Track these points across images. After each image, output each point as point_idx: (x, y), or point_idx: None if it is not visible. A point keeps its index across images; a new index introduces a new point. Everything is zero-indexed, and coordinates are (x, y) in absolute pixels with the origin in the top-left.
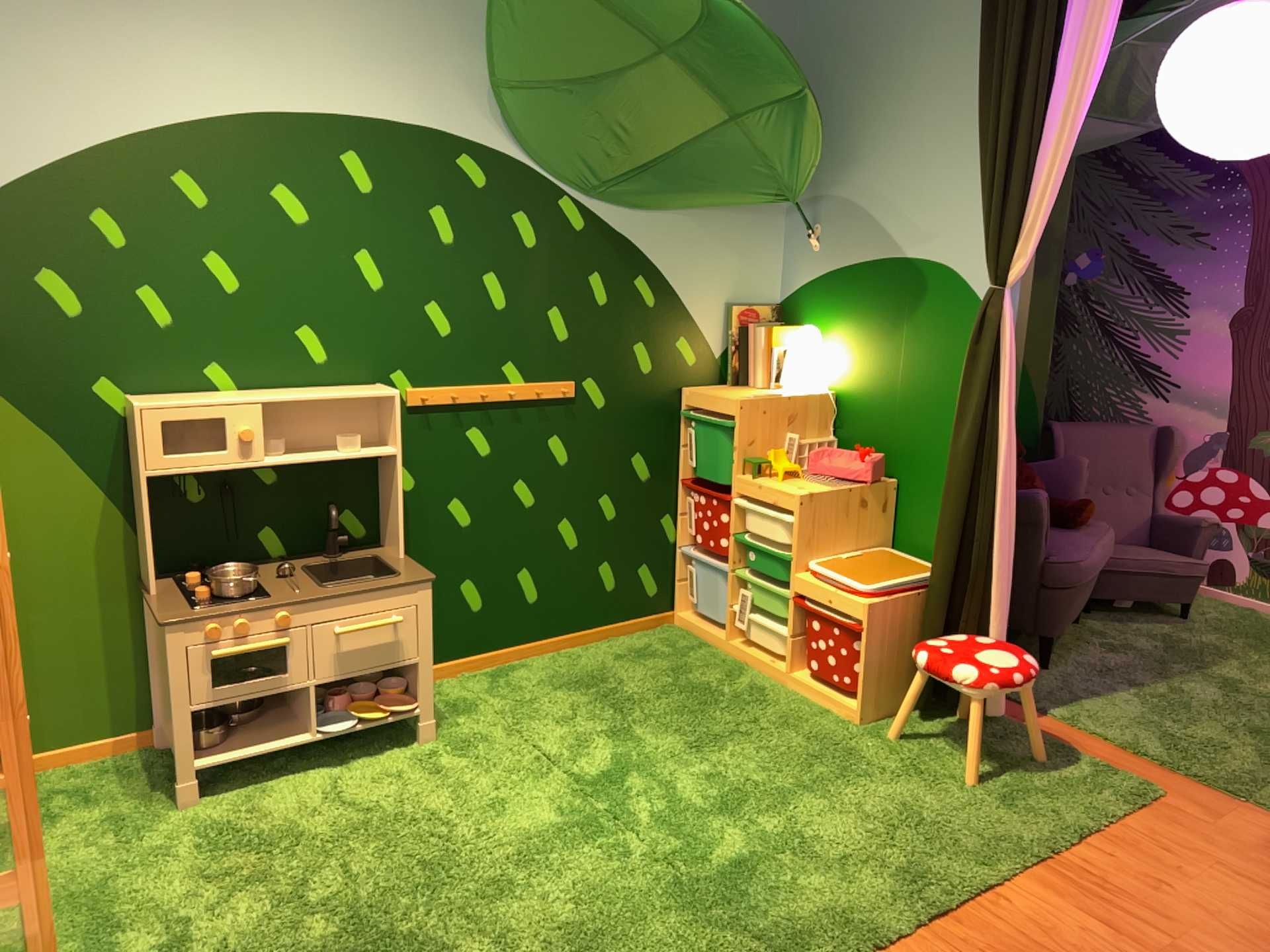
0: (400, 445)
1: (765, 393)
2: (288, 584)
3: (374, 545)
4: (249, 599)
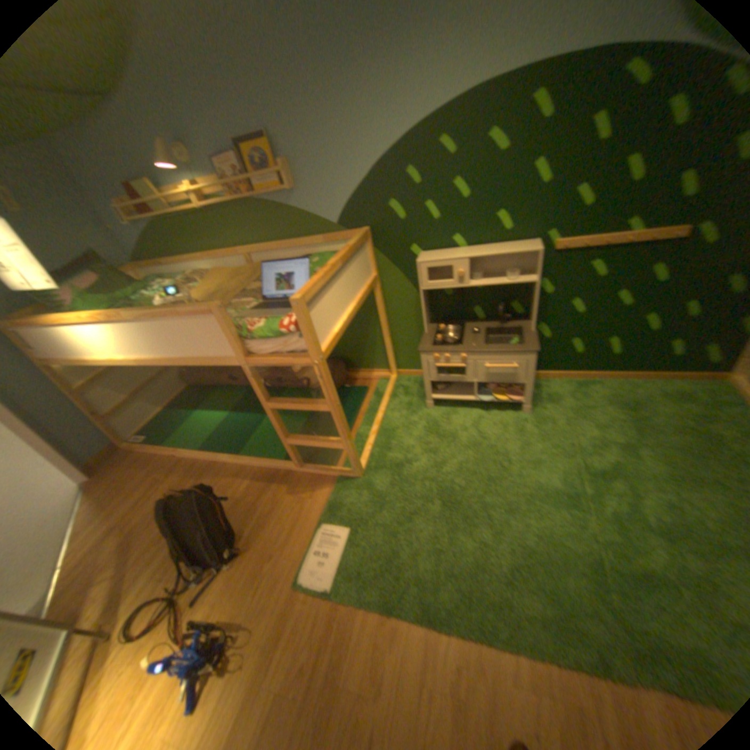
0: (538, 278)
1: None
2: (473, 339)
3: (526, 318)
4: (453, 345)
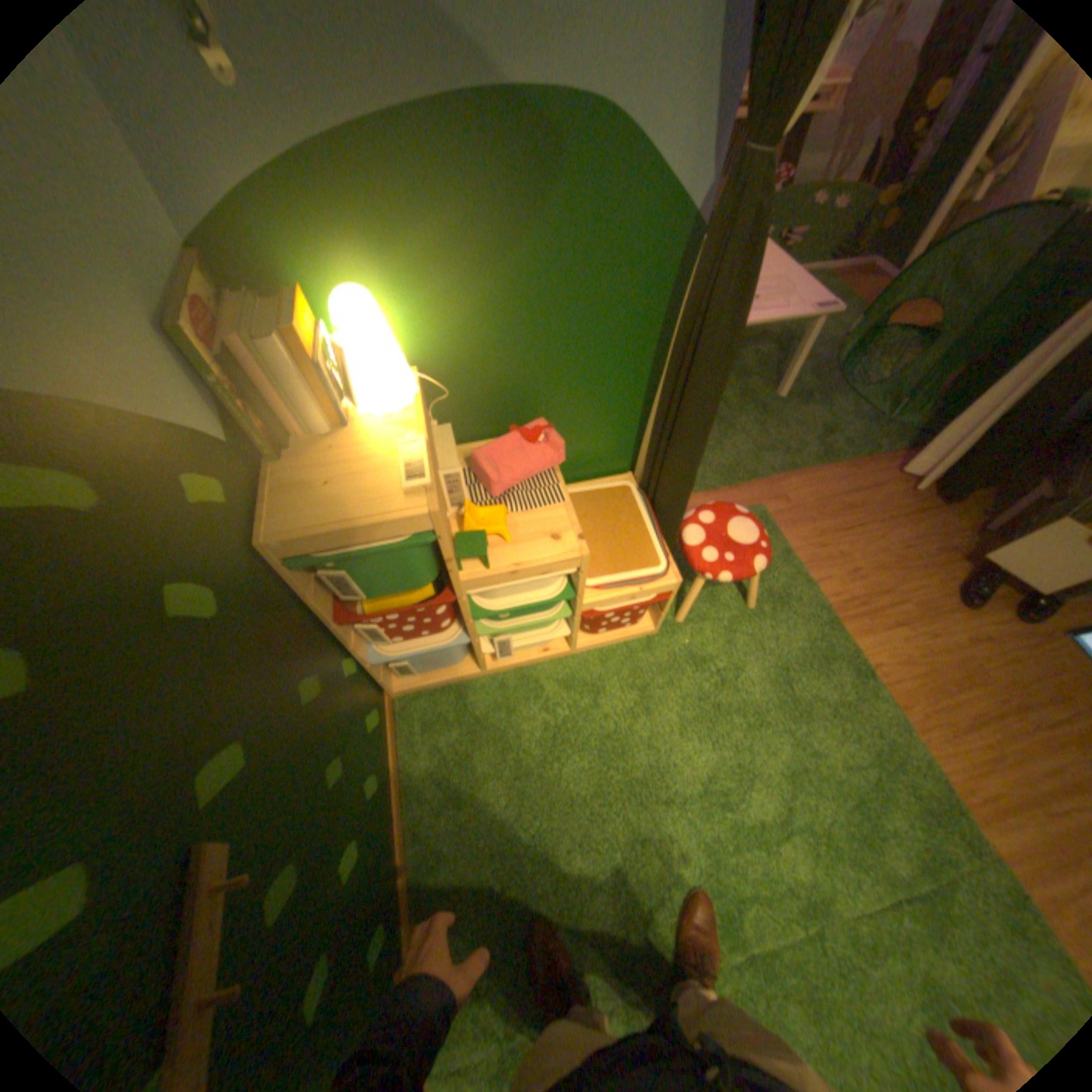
0: None
1: (388, 450)
2: None
3: None
4: None
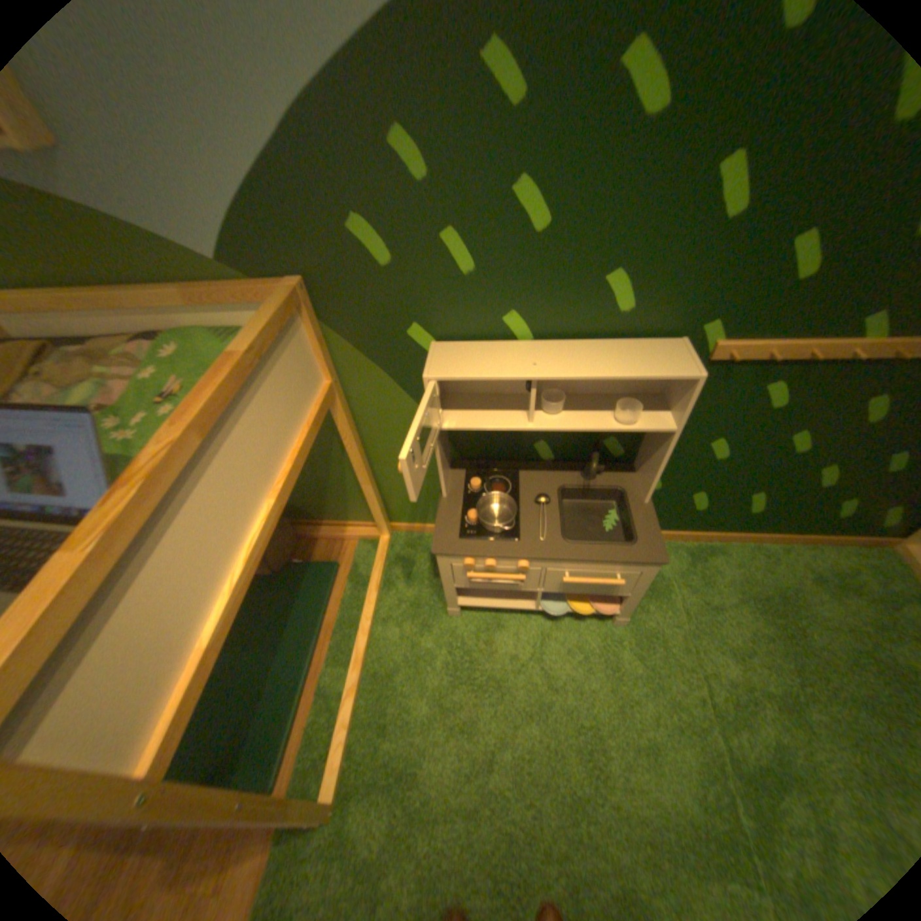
0: (683, 426)
1: None
2: (540, 518)
3: (628, 463)
4: (504, 535)
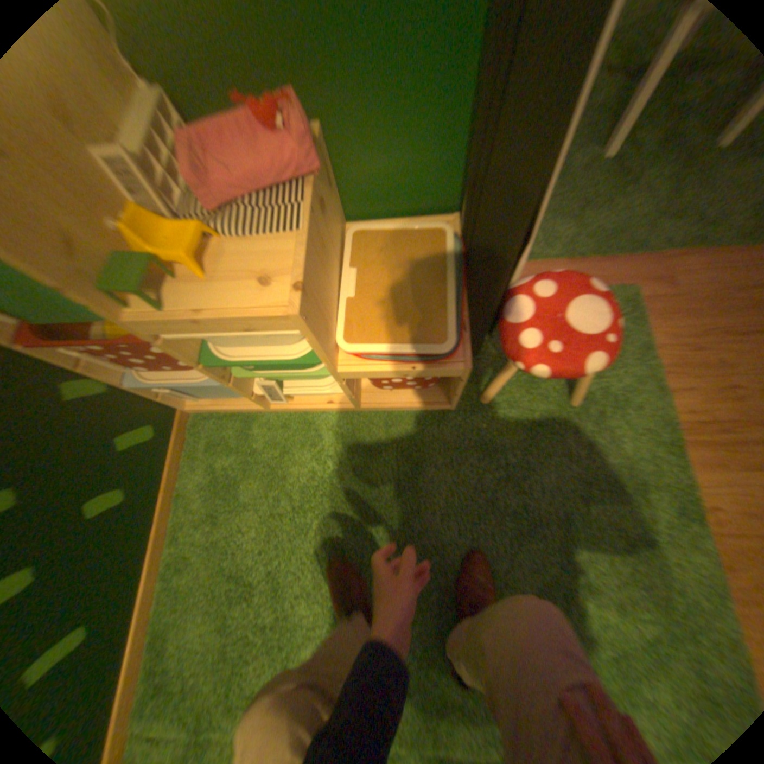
0: None
1: None
2: None
3: None
4: None
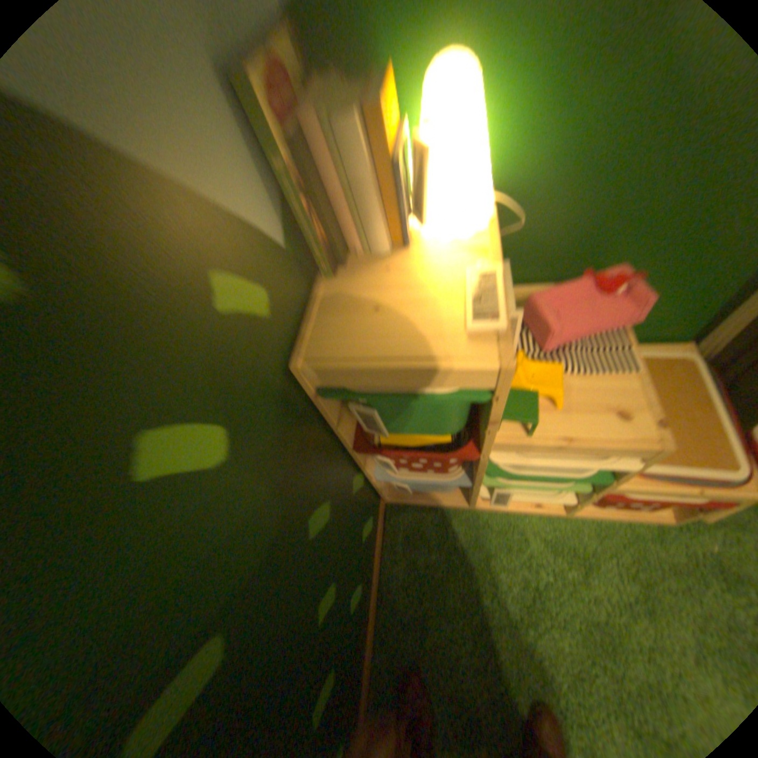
0: None
1: (453, 280)
2: None
3: None
4: None
